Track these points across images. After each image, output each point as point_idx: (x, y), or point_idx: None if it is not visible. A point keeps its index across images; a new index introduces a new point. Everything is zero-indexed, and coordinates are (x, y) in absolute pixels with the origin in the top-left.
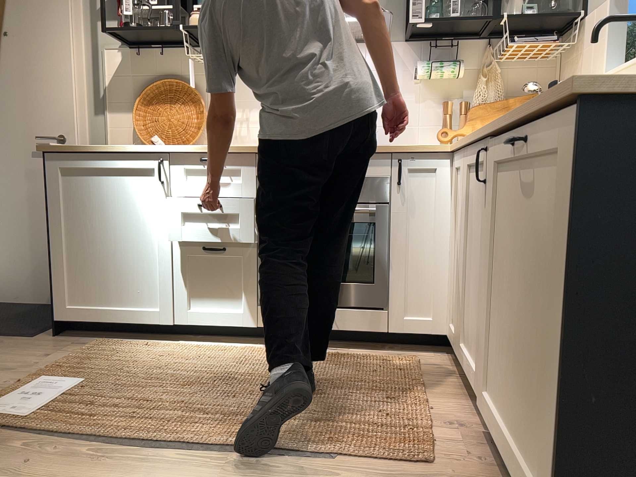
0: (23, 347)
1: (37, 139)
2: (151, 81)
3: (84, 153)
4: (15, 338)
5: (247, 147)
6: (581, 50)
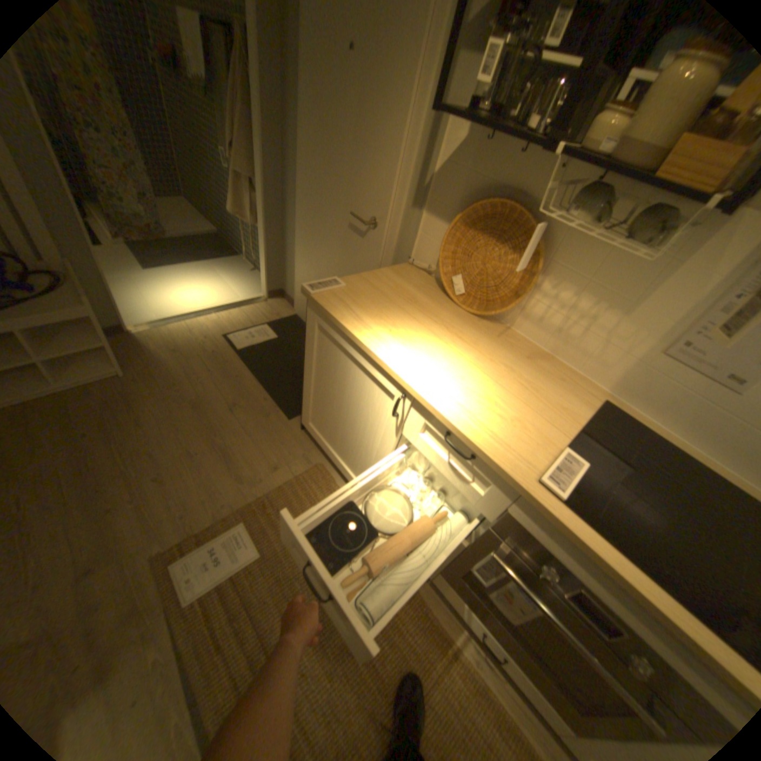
0: (275, 434)
1: (352, 216)
2: (493, 189)
3: (339, 326)
4: (281, 412)
5: (517, 478)
6: None
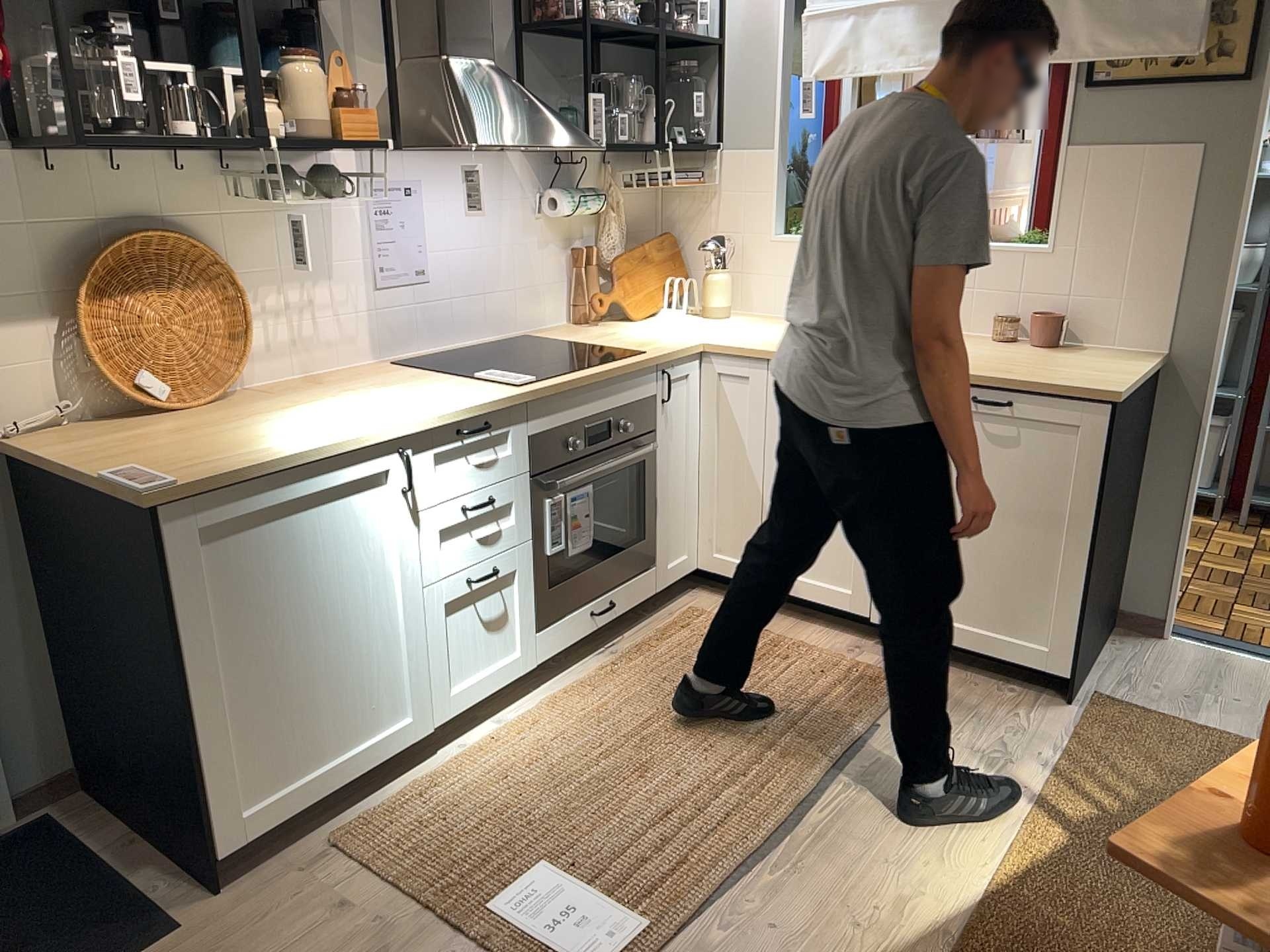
0: (234, 939)
1: None
2: (90, 236)
3: (258, 478)
4: None
5: (518, 392)
6: (720, 188)
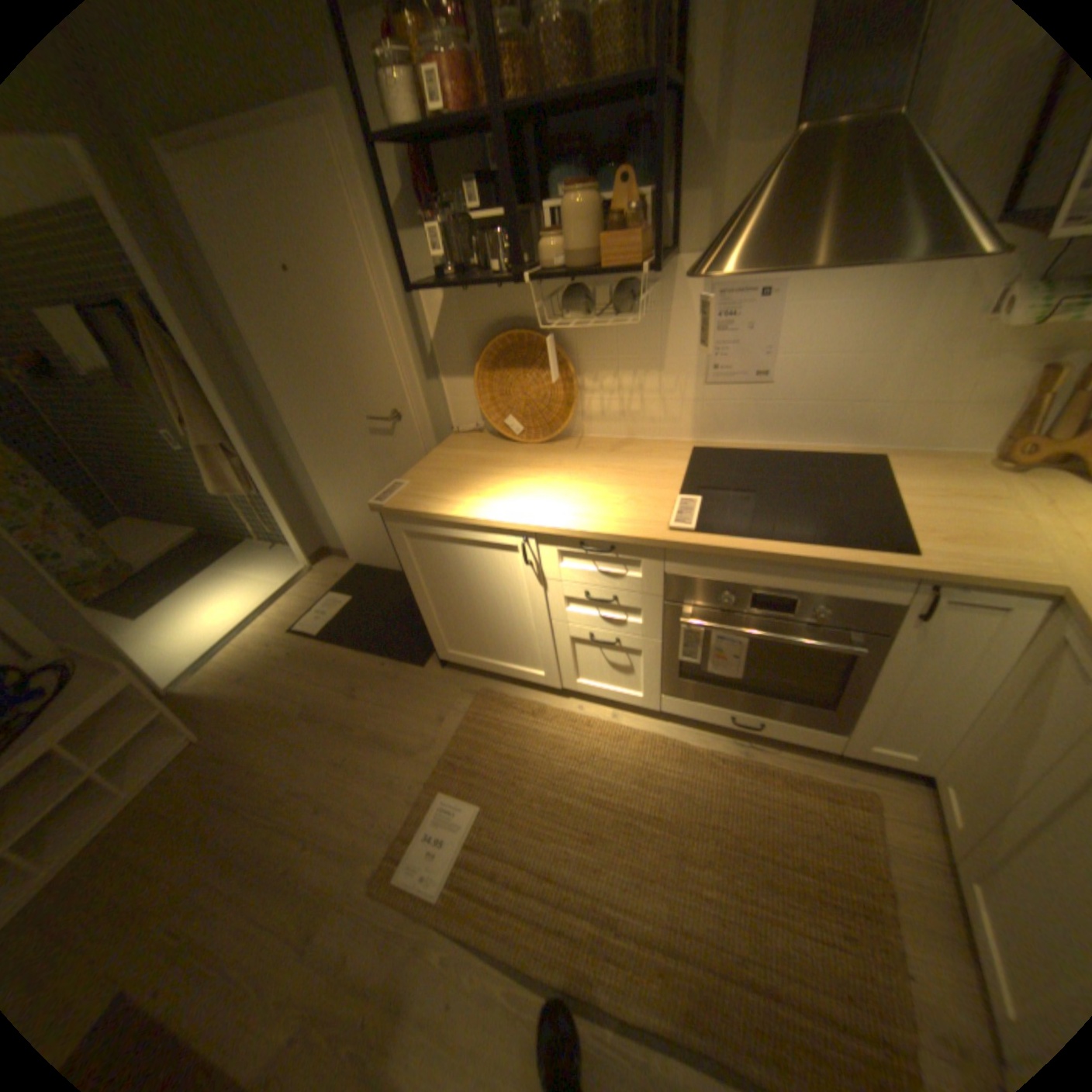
0: (416, 689)
1: (369, 419)
2: (492, 328)
3: (426, 517)
4: (407, 665)
5: (650, 536)
6: None
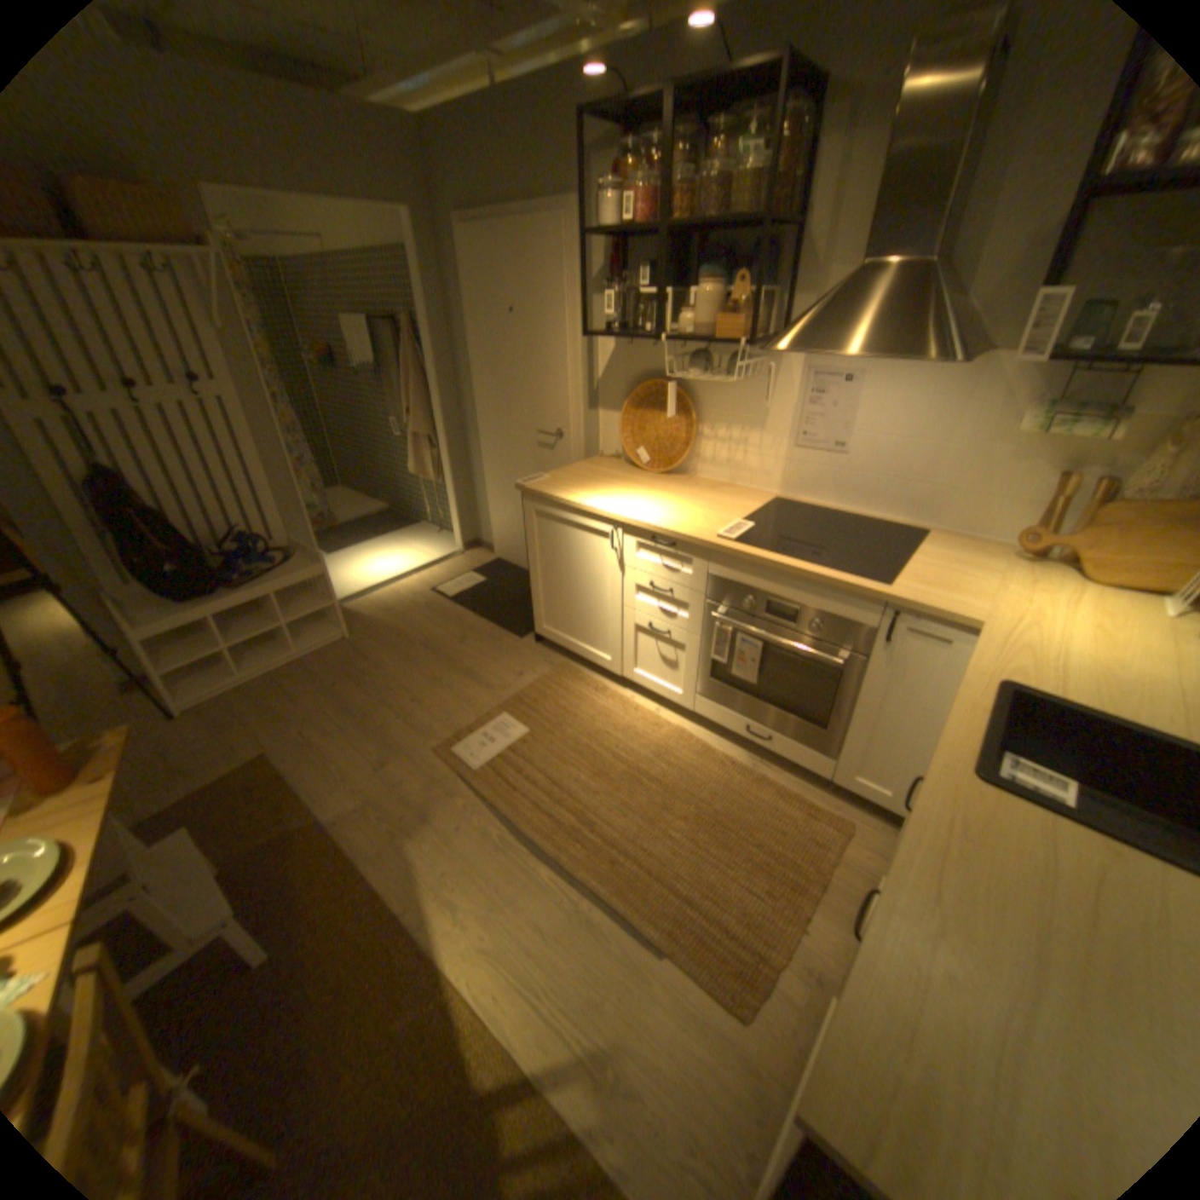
0: (512, 650)
1: (539, 433)
2: (644, 377)
3: (552, 501)
4: (511, 634)
5: (700, 538)
6: None
